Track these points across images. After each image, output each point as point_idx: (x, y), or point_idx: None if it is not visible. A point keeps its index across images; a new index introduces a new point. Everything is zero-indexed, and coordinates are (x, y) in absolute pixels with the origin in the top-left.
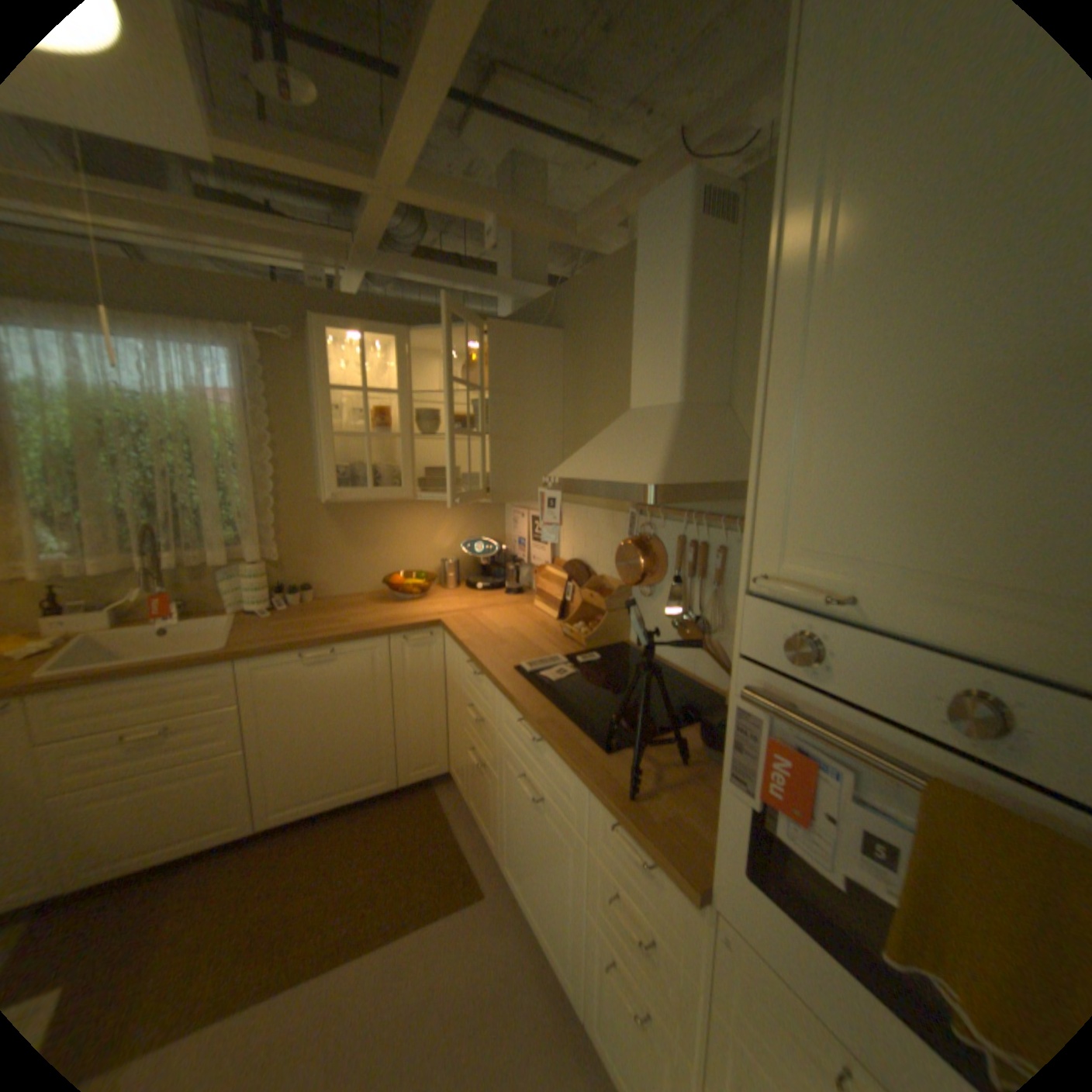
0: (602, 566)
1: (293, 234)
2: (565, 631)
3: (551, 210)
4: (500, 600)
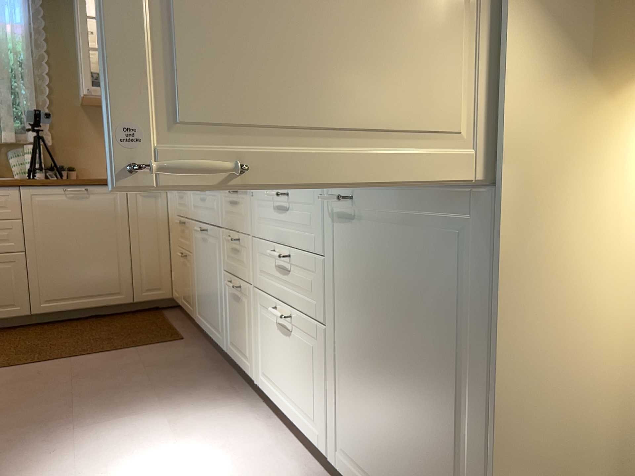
0: None
1: None
2: None
3: None
4: None
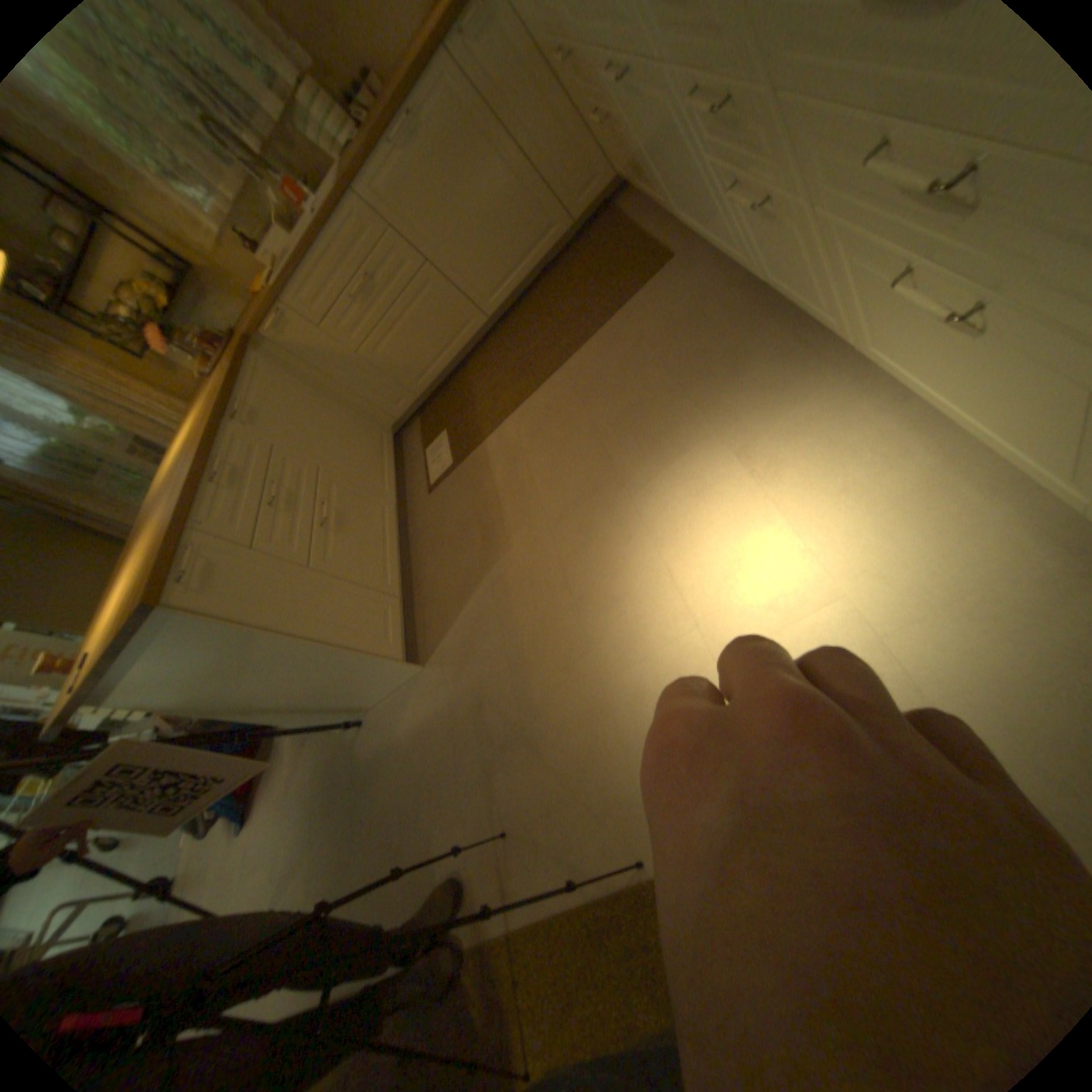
0: None
1: None
2: None
3: None
4: None
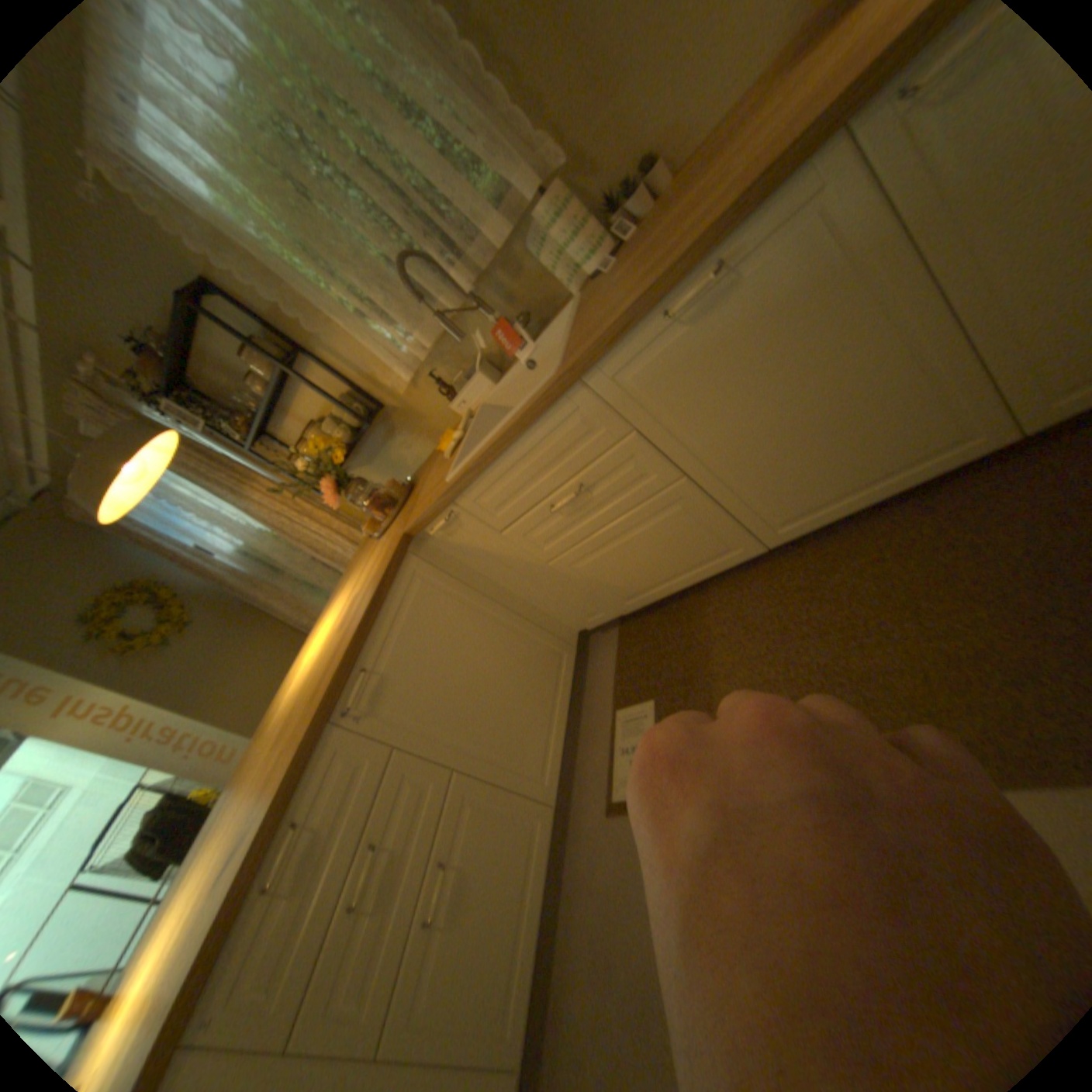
0: None
1: None
2: None
3: None
4: None
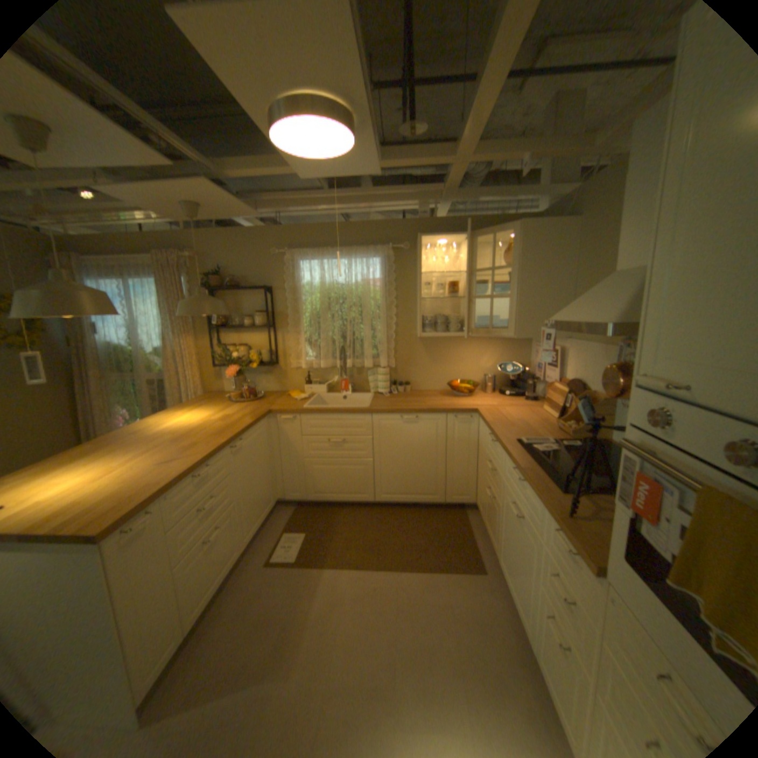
0: (596, 384)
1: (413, 192)
2: (560, 425)
3: (572, 136)
4: (520, 403)
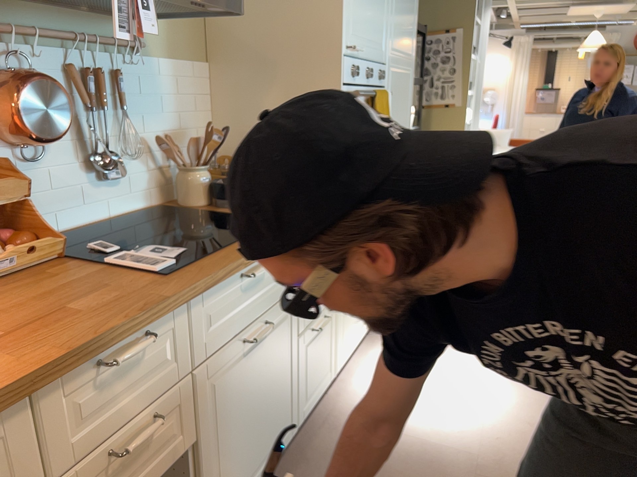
0: None
1: None
2: (3, 263)
3: None
4: None
